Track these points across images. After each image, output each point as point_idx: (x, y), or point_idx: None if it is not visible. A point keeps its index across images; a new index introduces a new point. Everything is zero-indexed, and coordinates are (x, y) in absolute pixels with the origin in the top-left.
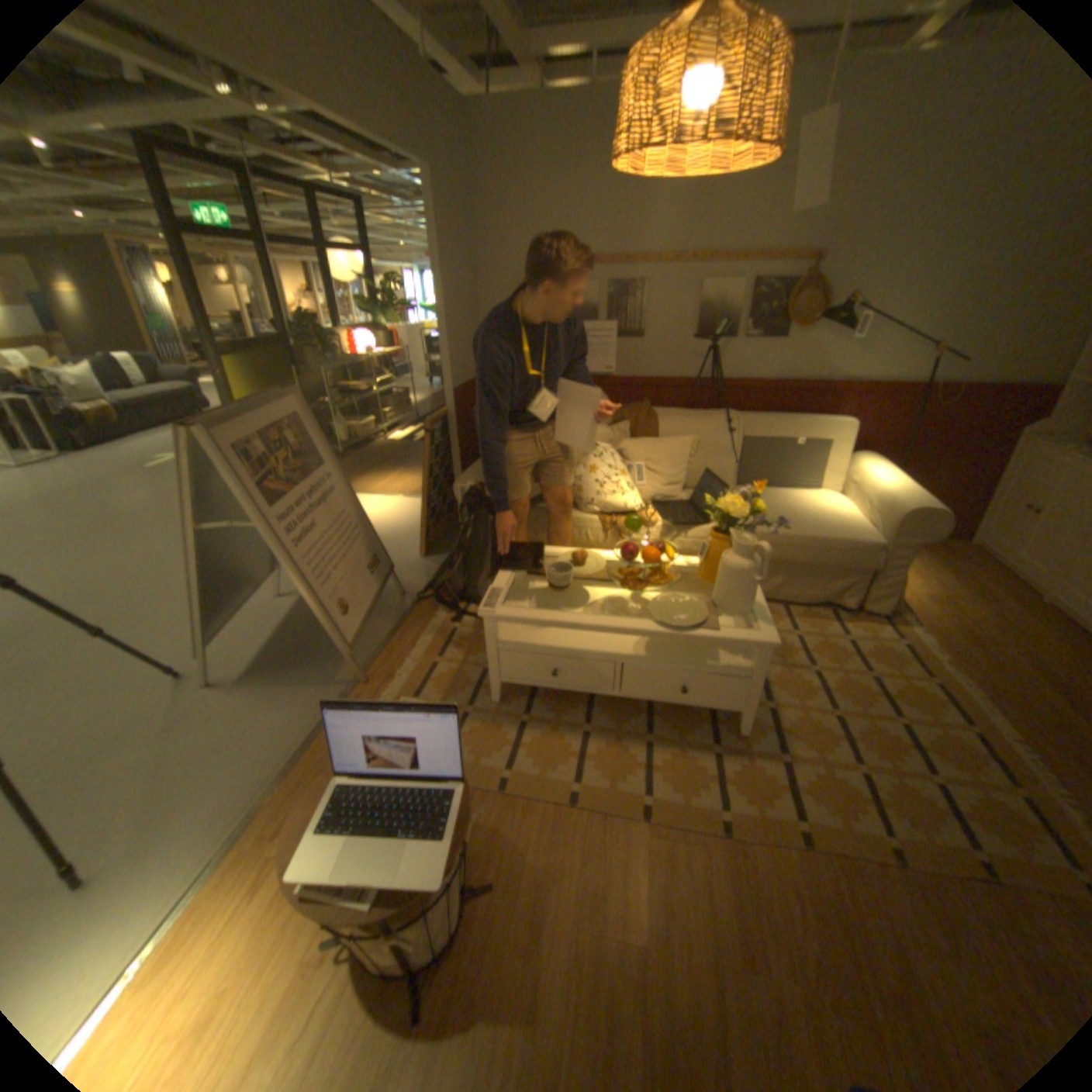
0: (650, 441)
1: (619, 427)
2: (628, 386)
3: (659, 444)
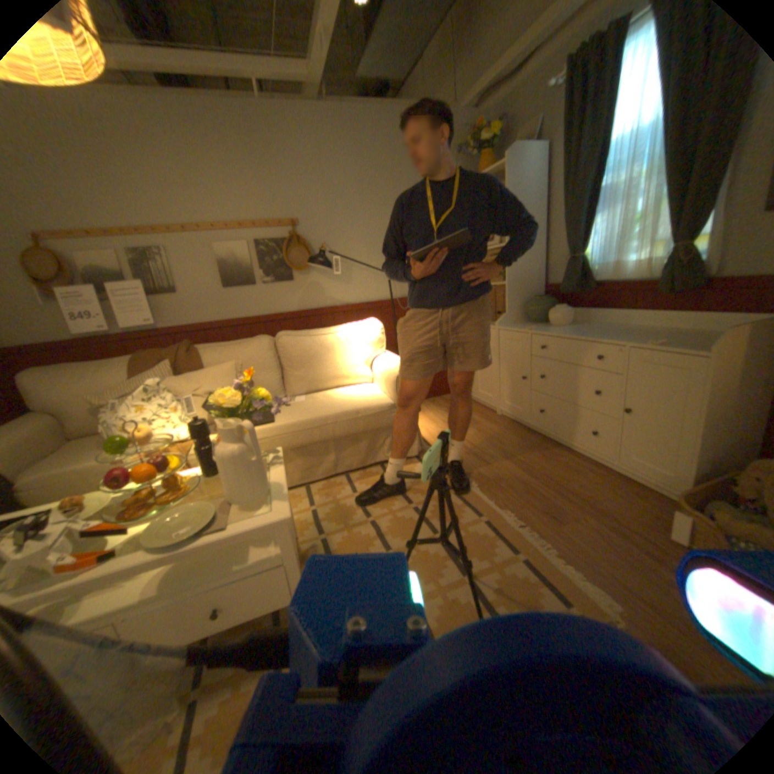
0: (195, 371)
1: (159, 364)
2: (176, 333)
3: (202, 371)
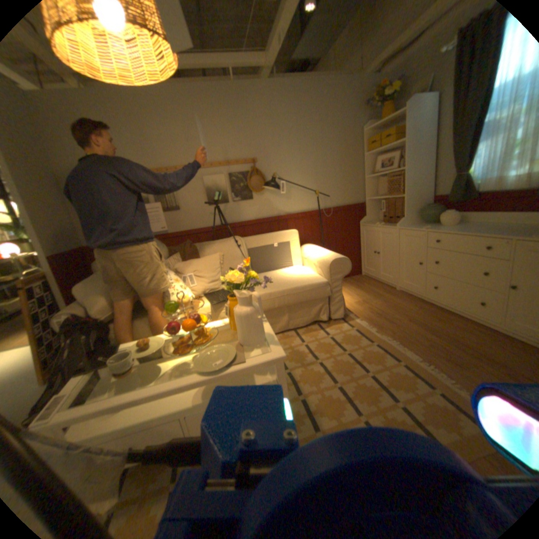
0: (195, 260)
1: (174, 256)
2: (179, 236)
3: (200, 260)
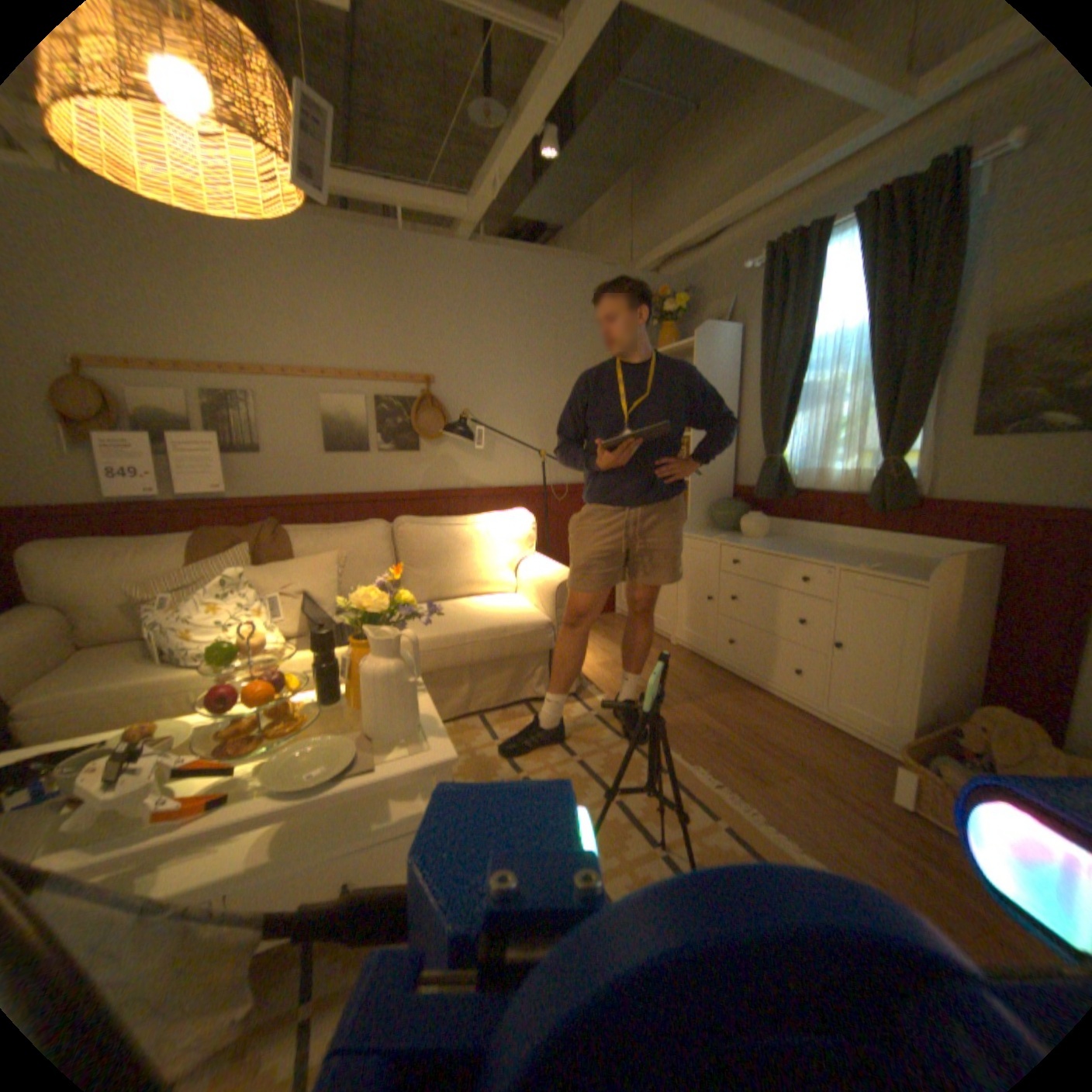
0: (281, 562)
1: (233, 549)
2: (250, 507)
3: (293, 563)
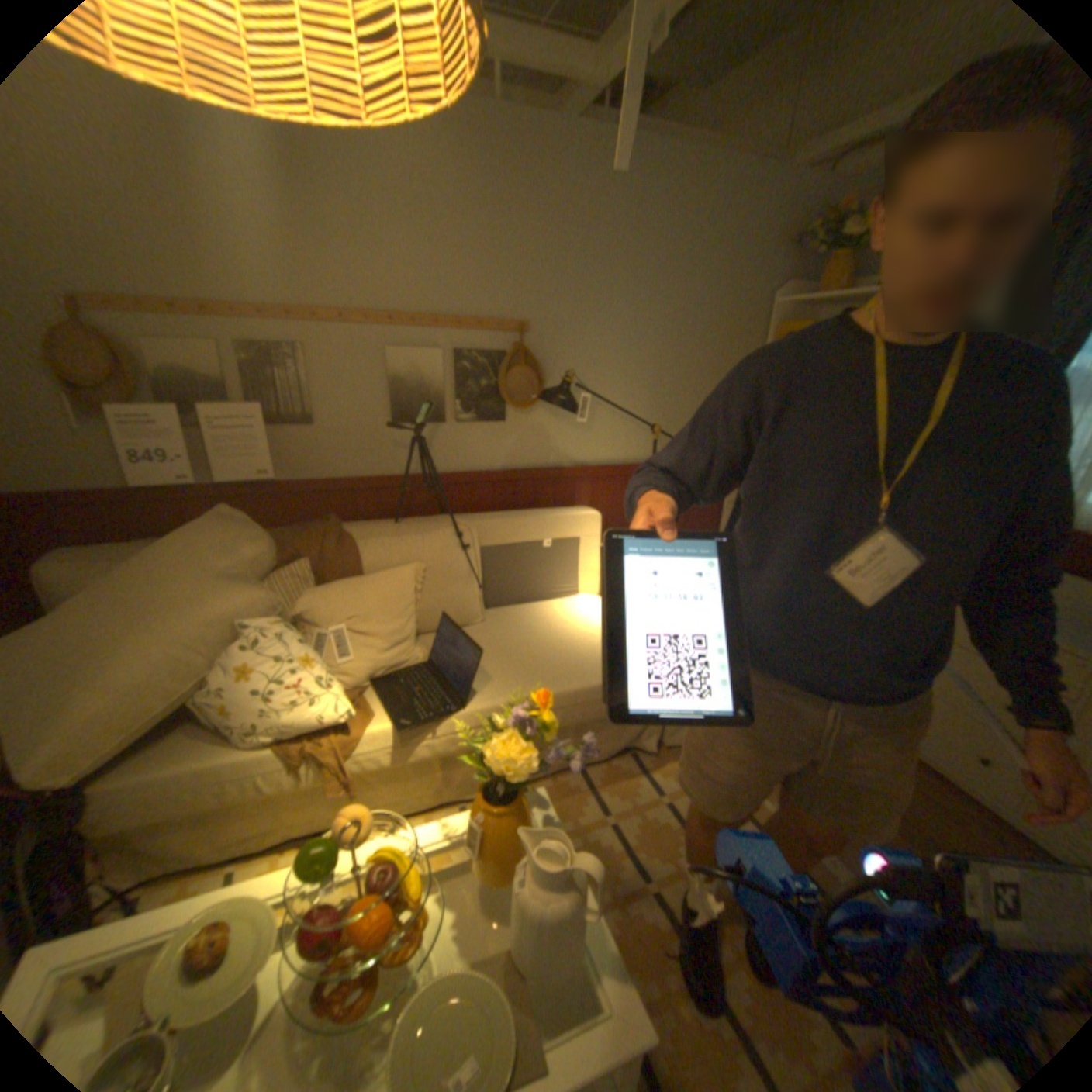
0: (352, 582)
1: (295, 569)
2: (306, 492)
3: (367, 586)
